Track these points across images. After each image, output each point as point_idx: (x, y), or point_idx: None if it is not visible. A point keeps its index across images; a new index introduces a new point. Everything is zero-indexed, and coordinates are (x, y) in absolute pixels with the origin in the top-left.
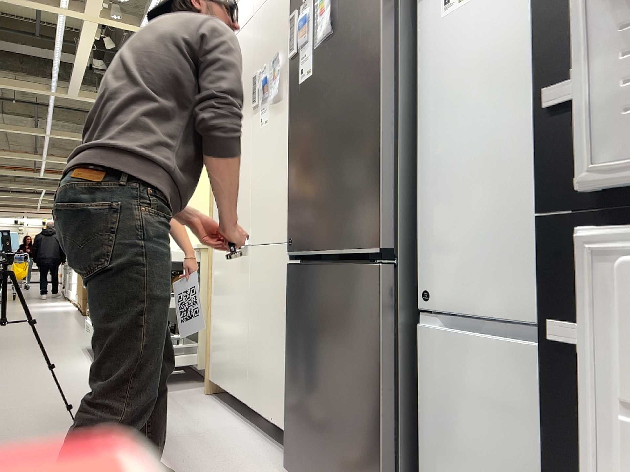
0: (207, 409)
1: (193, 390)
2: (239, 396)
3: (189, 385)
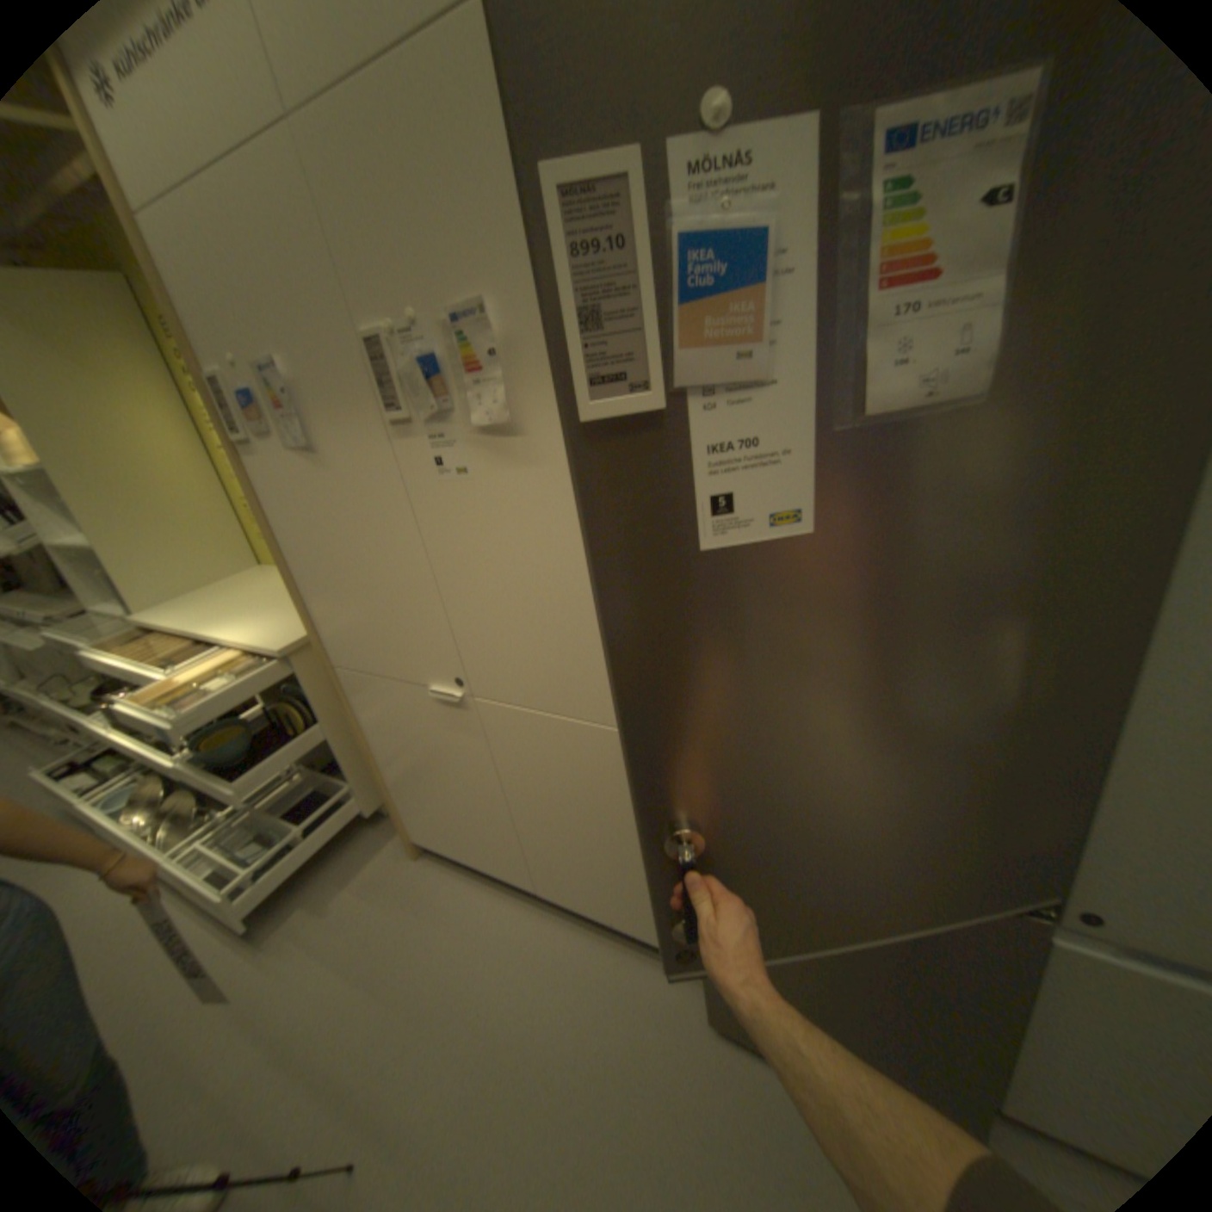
0: (449, 901)
1: (383, 856)
2: (509, 879)
3: (366, 847)
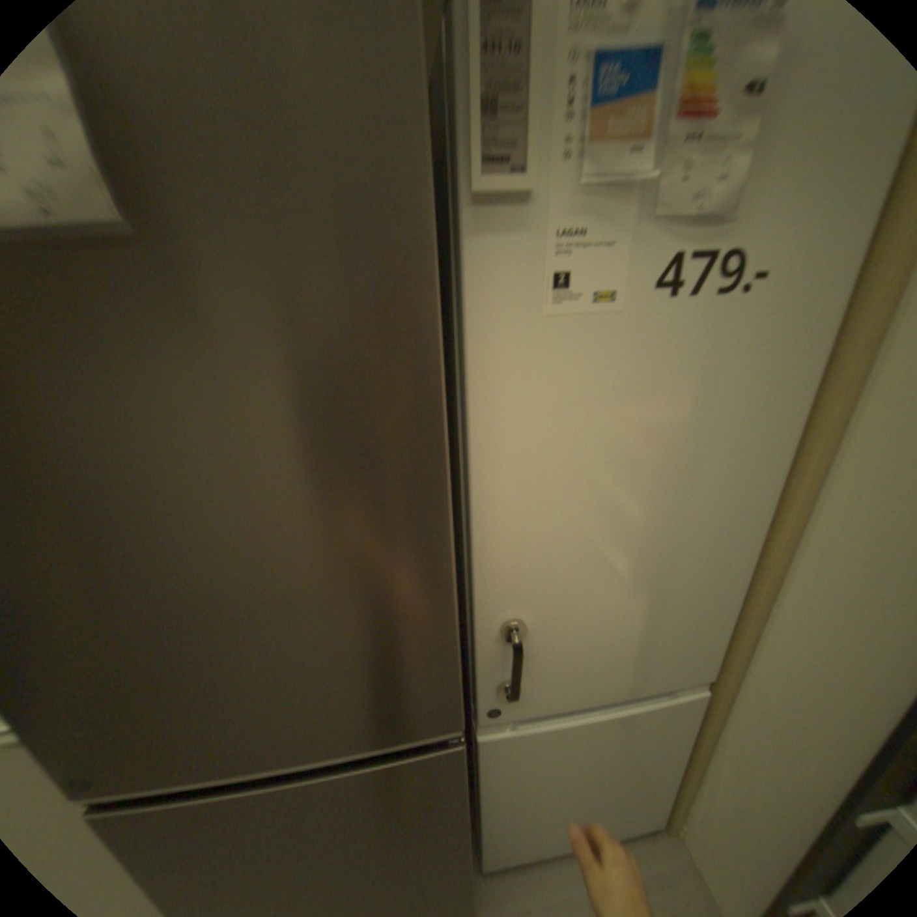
0: None
1: None
2: None
3: None
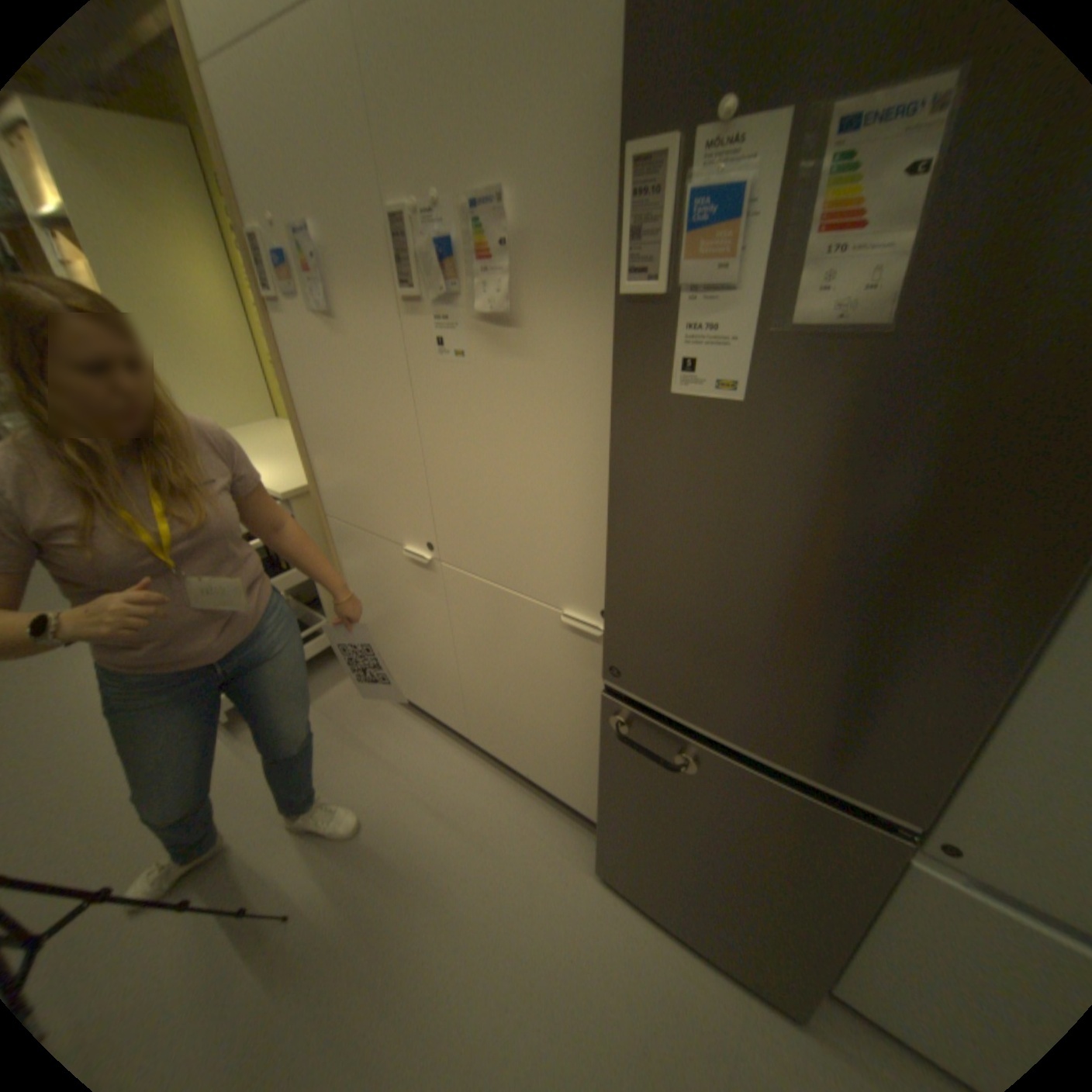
0: (396, 731)
1: (347, 685)
2: (448, 723)
3: (334, 674)
